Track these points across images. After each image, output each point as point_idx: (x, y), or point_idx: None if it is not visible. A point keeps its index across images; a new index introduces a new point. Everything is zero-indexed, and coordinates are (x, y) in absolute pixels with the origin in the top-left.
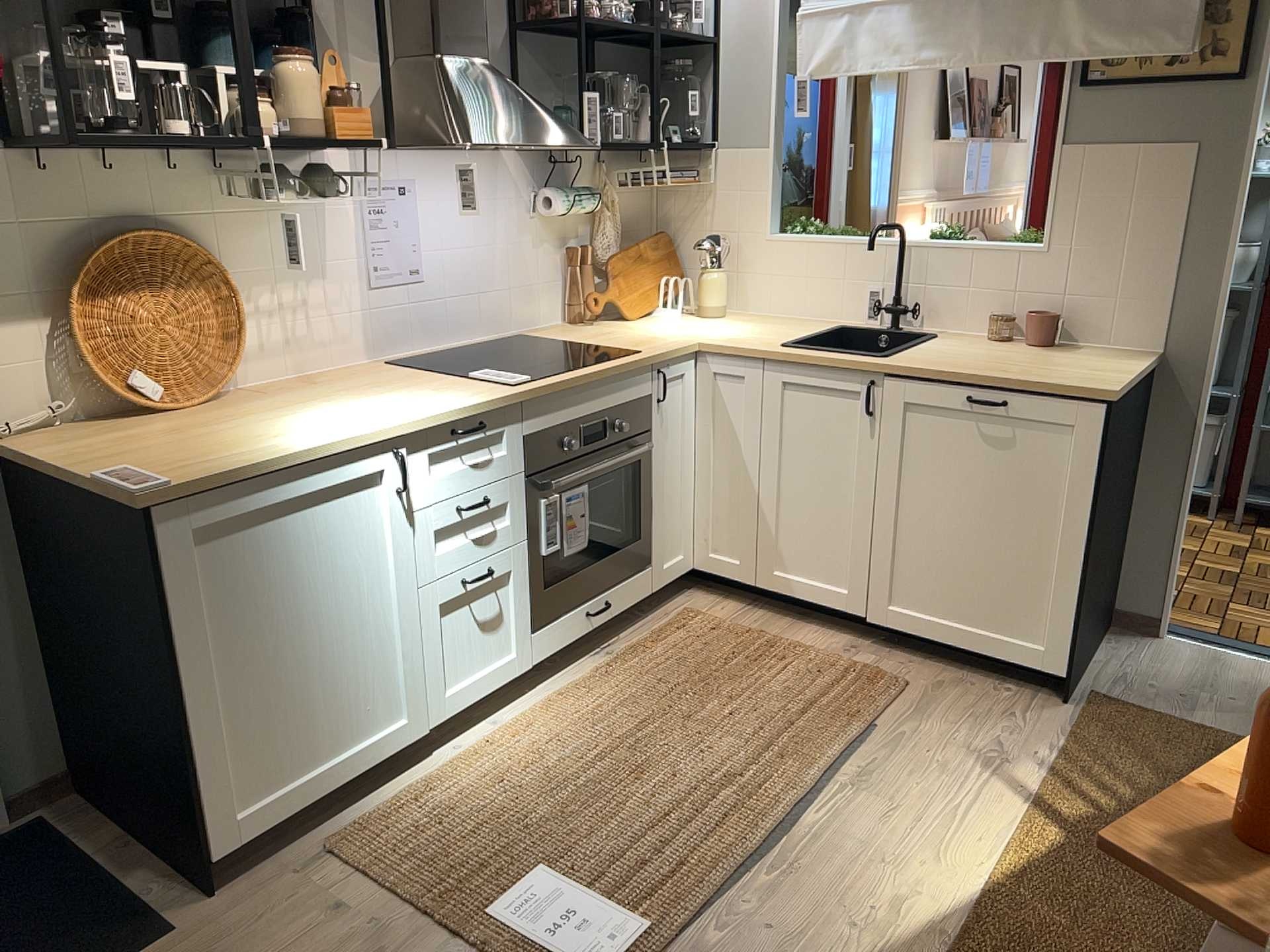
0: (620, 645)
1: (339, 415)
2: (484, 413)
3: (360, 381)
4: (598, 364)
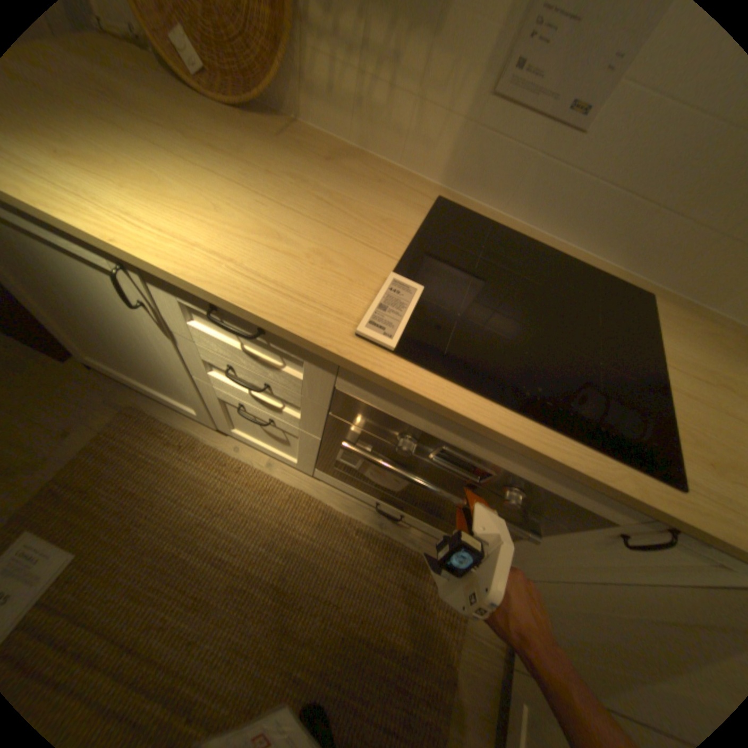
0: (399, 531)
1: (168, 186)
2: (263, 325)
3: (354, 187)
4: (556, 432)
